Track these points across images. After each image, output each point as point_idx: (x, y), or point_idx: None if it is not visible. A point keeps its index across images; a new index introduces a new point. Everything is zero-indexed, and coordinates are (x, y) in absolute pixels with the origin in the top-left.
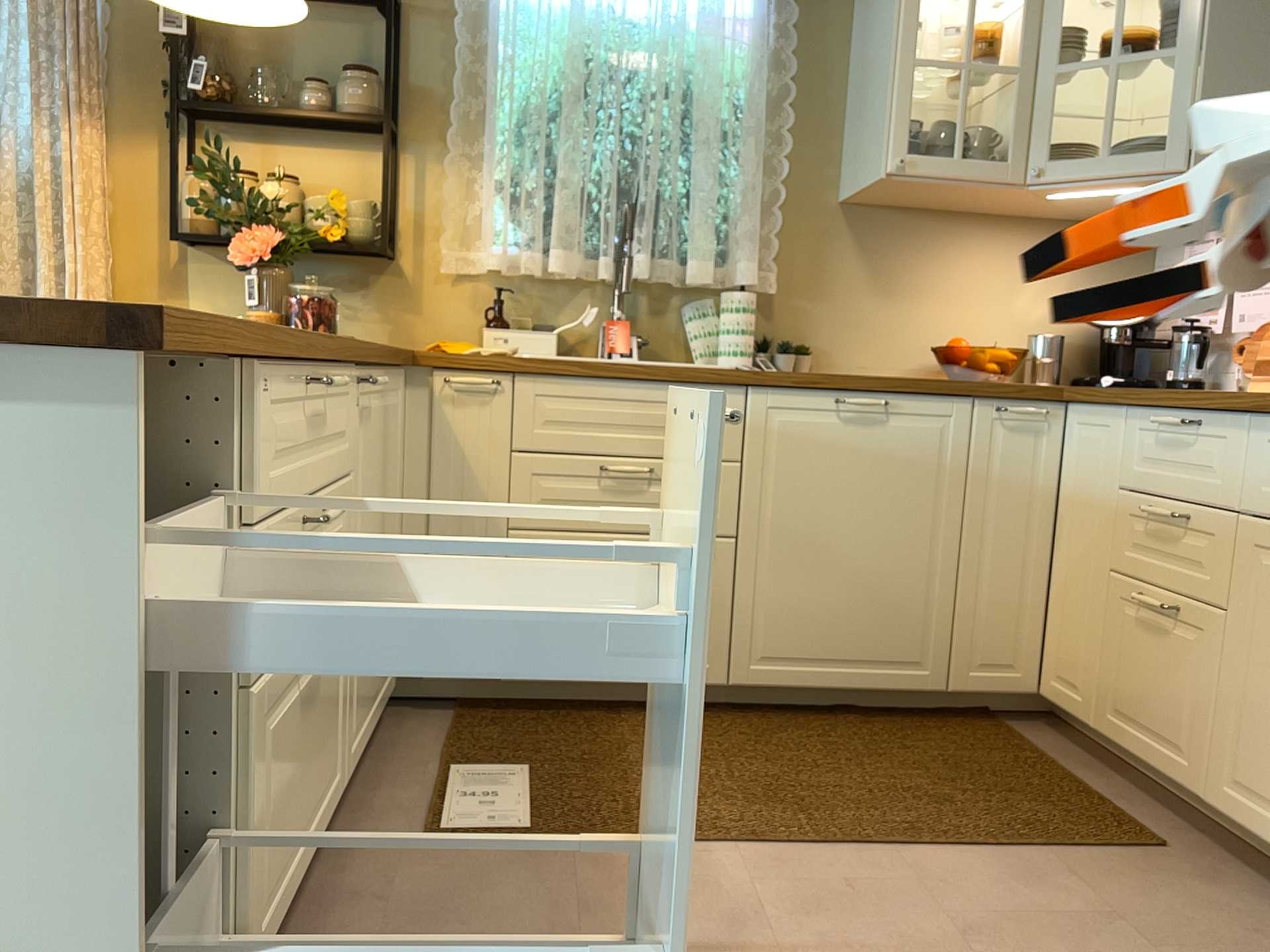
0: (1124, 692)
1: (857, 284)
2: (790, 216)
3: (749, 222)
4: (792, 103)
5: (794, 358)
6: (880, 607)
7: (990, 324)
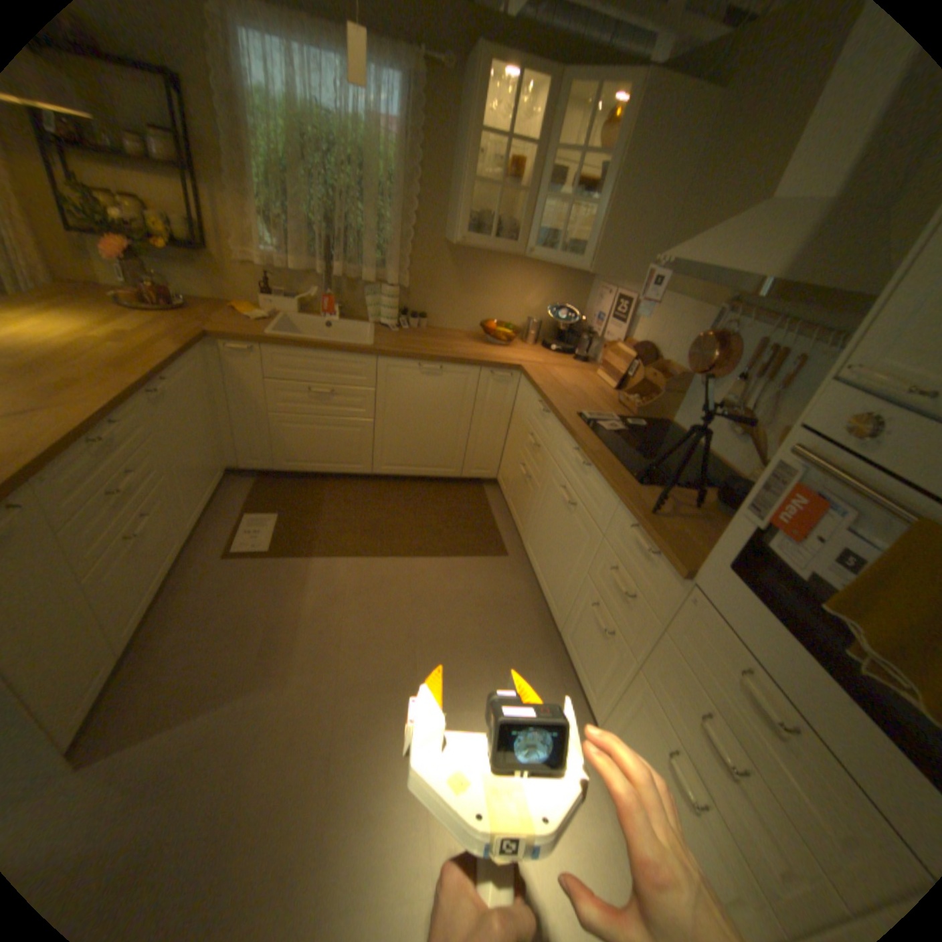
0: (513, 495)
1: (451, 285)
2: (419, 245)
3: (393, 253)
4: (421, 178)
5: (416, 323)
6: (434, 448)
7: (511, 310)
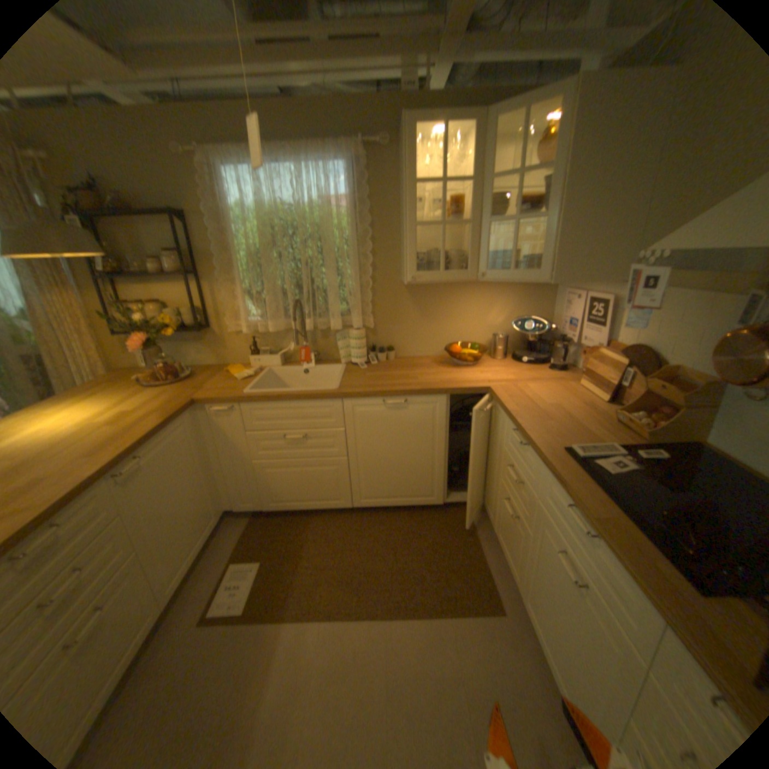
0: (503, 530)
1: (412, 317)
2: (378, 289)
3: (354, 300)
4: (373, 234)
5: (384, 355)
6: (411, 477)
7: (475, 328)
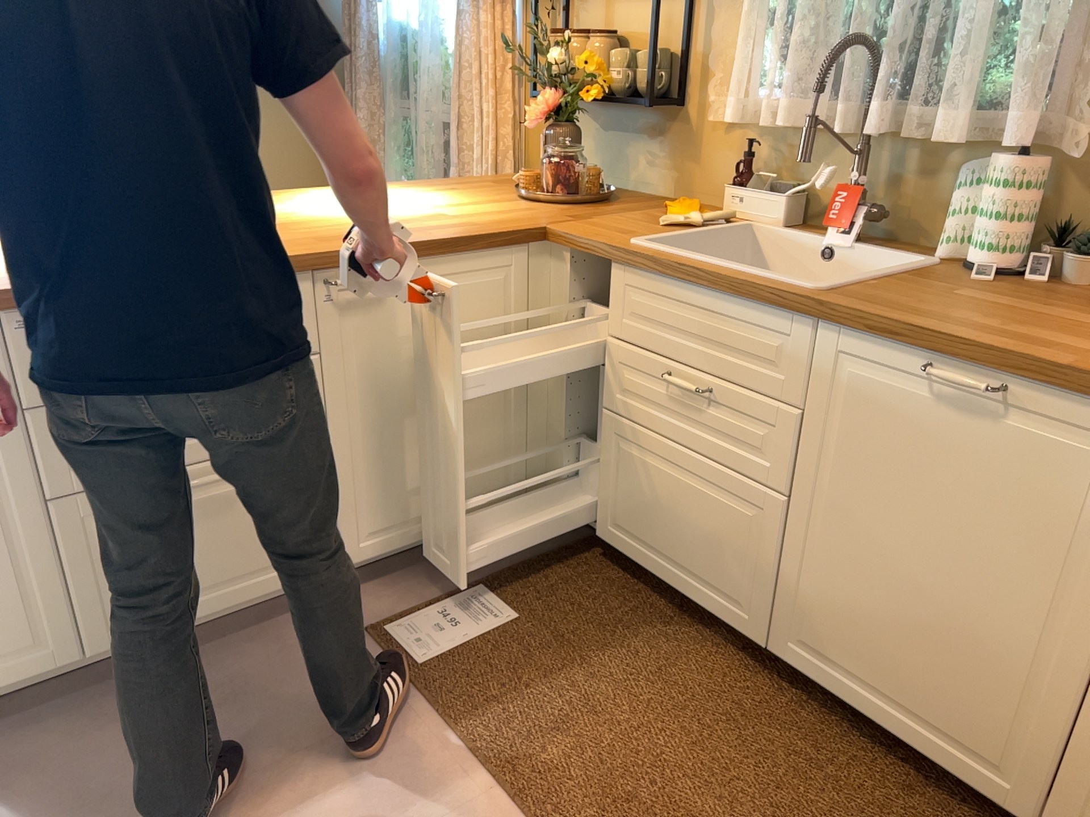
0: None
1: None
2: None
3: (1030, 53)
4: None
5: (1081, 266)
6: (948, 664)
7: None
